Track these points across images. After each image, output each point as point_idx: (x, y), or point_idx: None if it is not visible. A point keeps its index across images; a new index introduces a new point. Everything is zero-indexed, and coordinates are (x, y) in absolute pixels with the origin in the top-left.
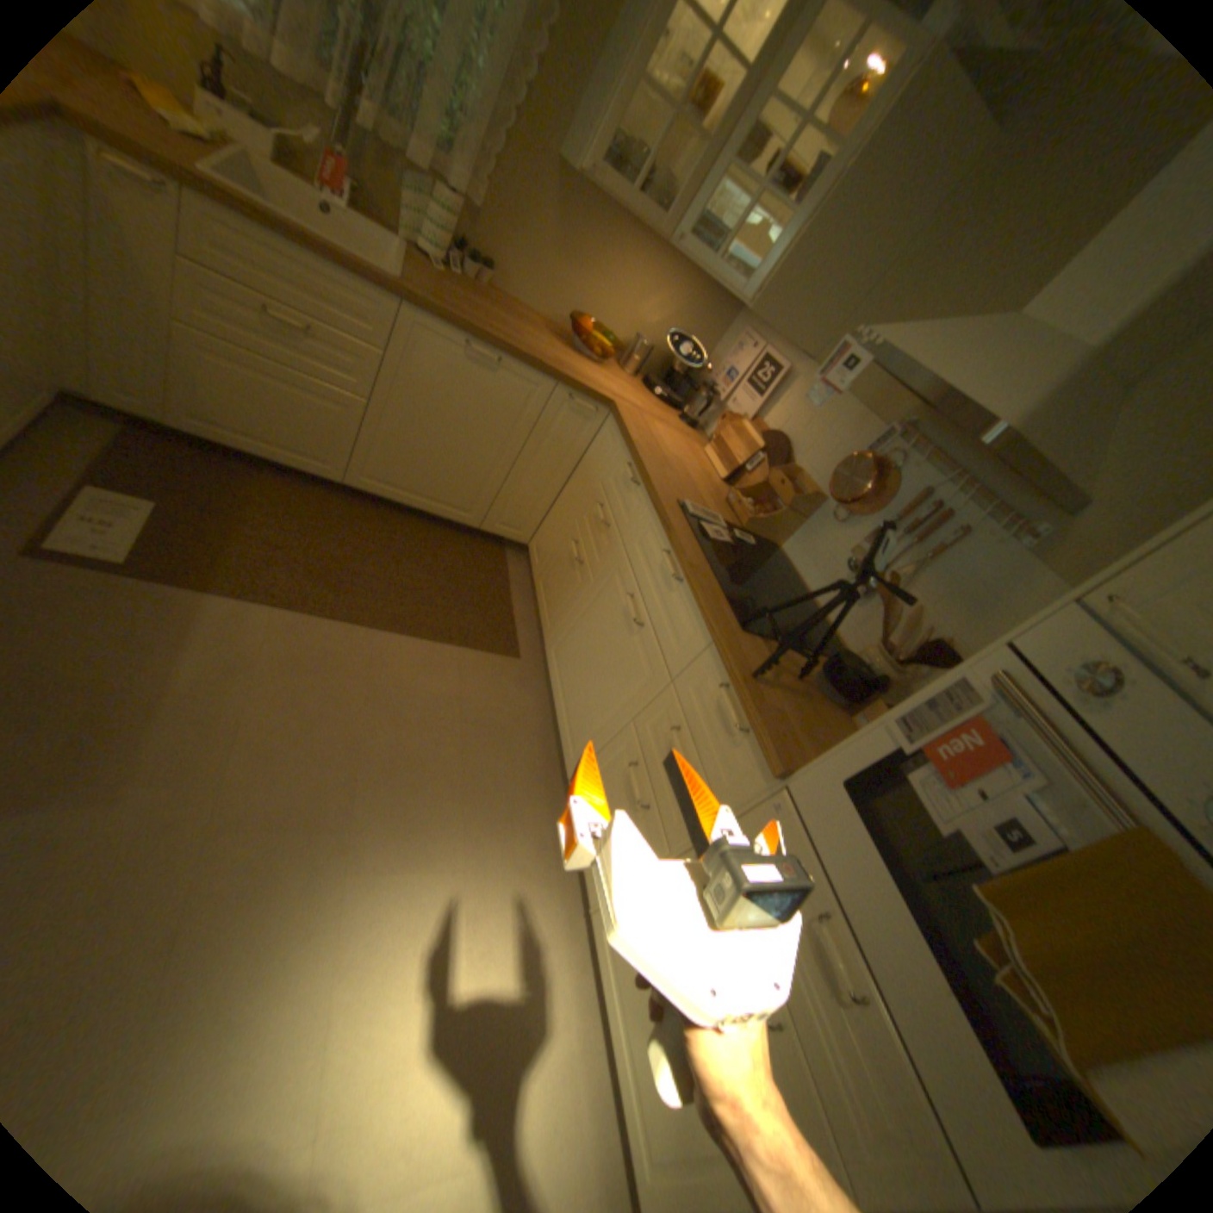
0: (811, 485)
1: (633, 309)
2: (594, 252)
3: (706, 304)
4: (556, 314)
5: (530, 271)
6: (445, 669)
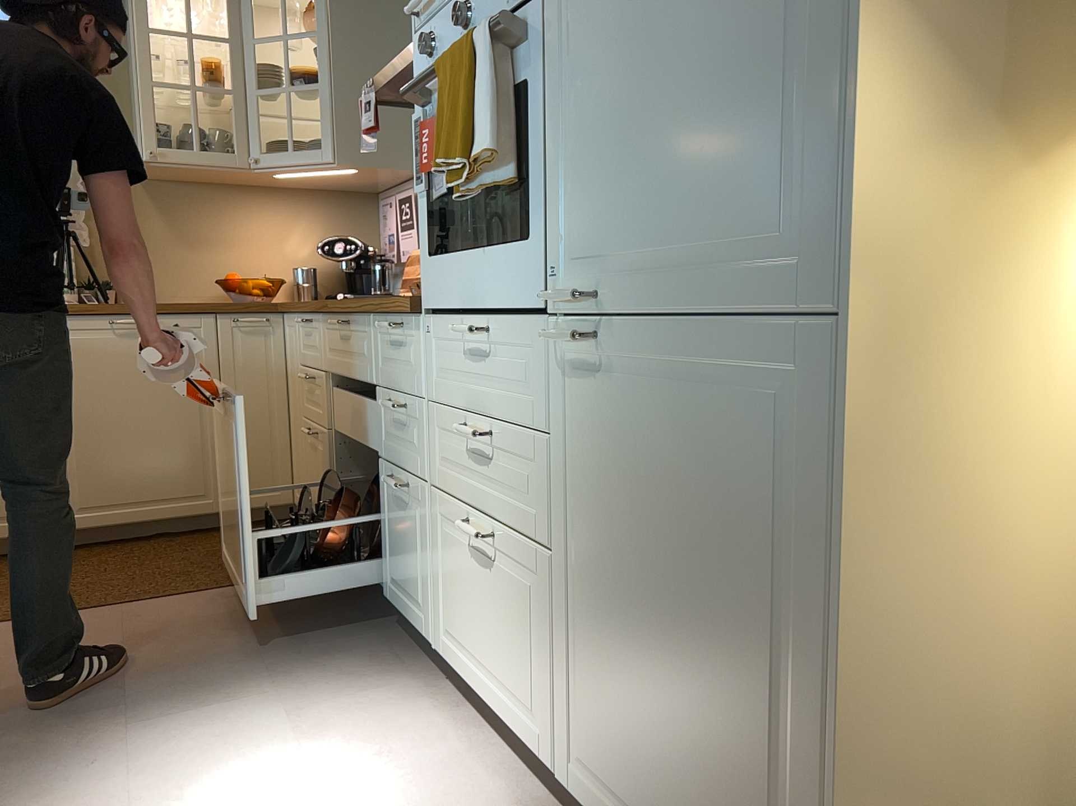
0: None
1: (277, 251)
2: (210, 228)
3: (340, 211)
4: (208, 294)
5: (163, 272)
6: (218, 603)
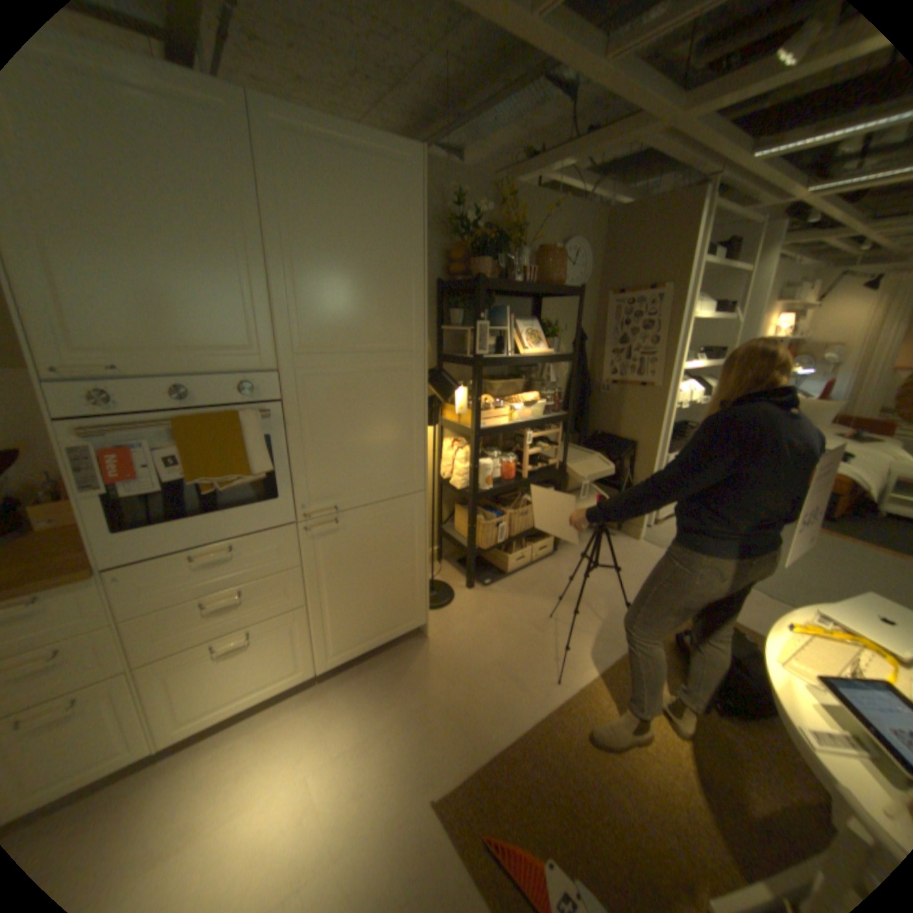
0: None
1: None
2: None
3: None
4: None
5: None
6: None
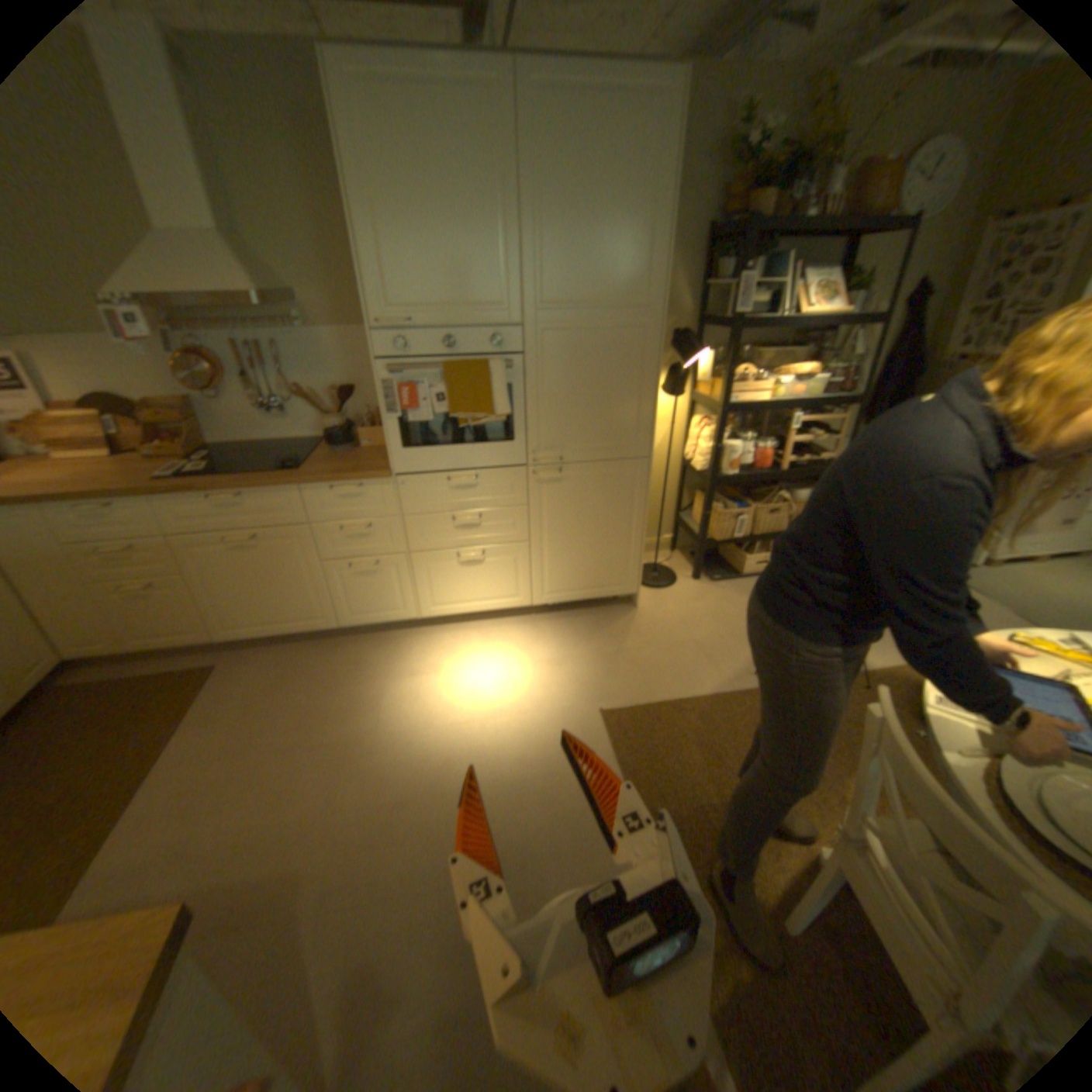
0: (166, 397)
1: None
2: None
3: None
4: None
5: None
6: (215, 711)
